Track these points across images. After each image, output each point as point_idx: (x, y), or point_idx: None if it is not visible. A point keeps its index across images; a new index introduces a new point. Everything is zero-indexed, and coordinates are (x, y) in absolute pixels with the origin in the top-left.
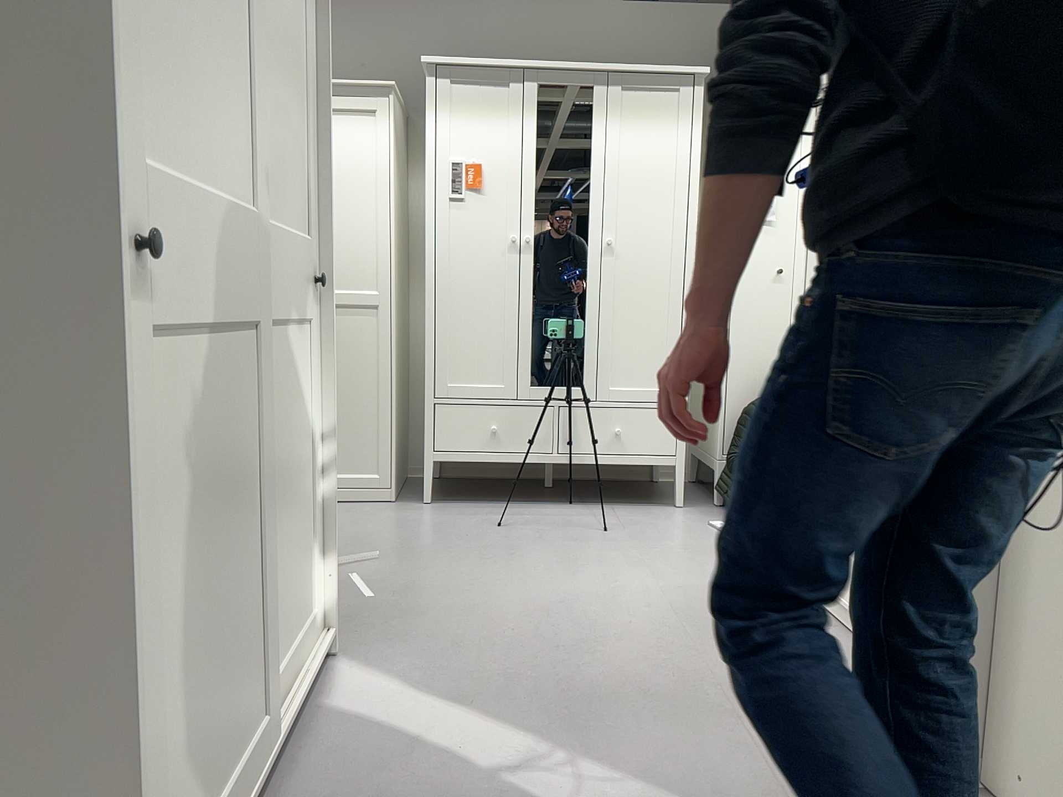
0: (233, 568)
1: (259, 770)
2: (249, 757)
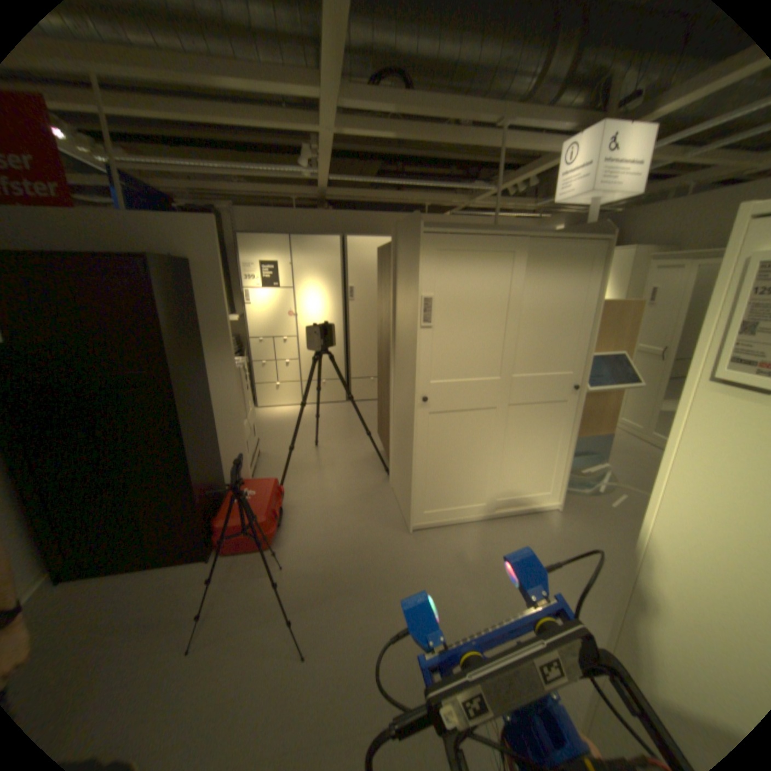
0: (476, 463)
1: (483, 513)
2: (477, 507)
